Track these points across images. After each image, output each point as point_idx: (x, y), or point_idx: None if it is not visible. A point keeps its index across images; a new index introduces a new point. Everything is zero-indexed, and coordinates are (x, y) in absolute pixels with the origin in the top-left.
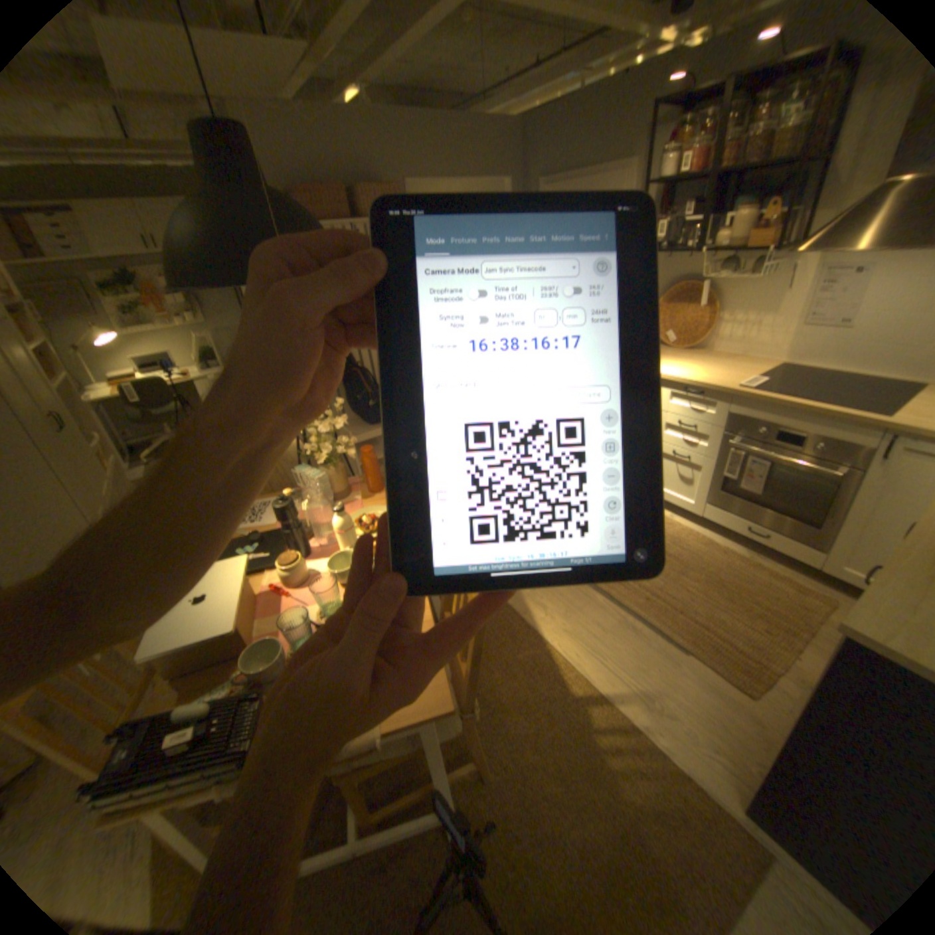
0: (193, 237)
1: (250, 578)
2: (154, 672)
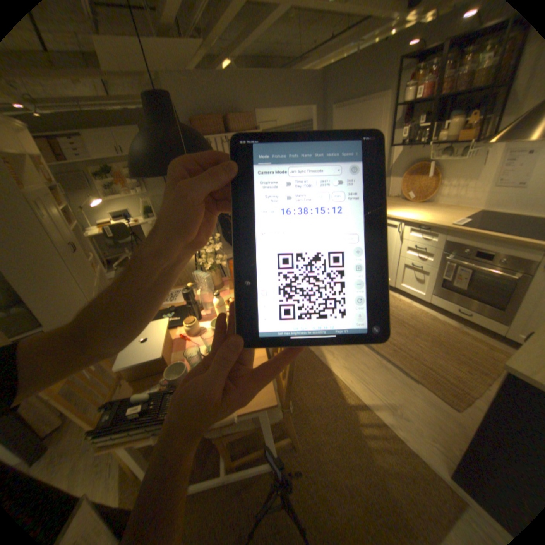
0: (143, 150)
1: (169, 330)
2: (121, 378)
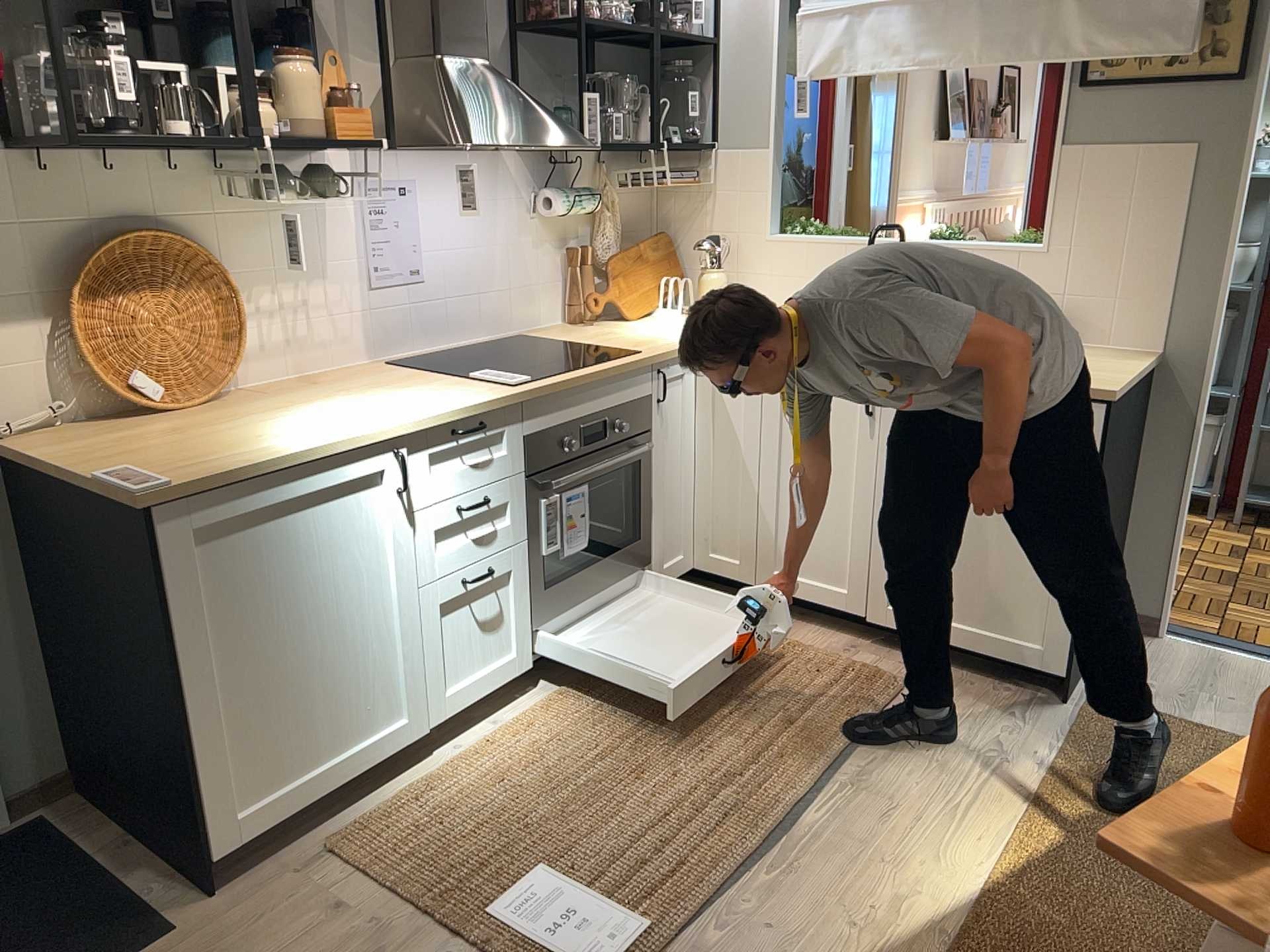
0: None
1: None
2: None
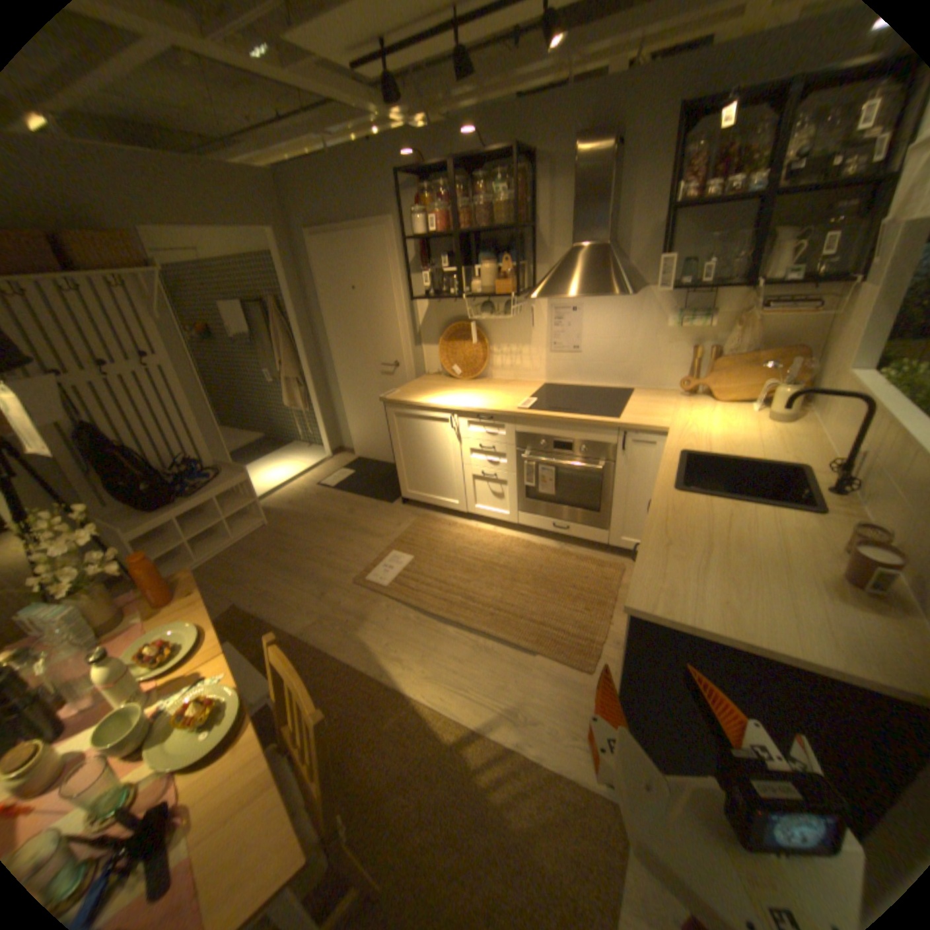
0: None
1: None
2: None
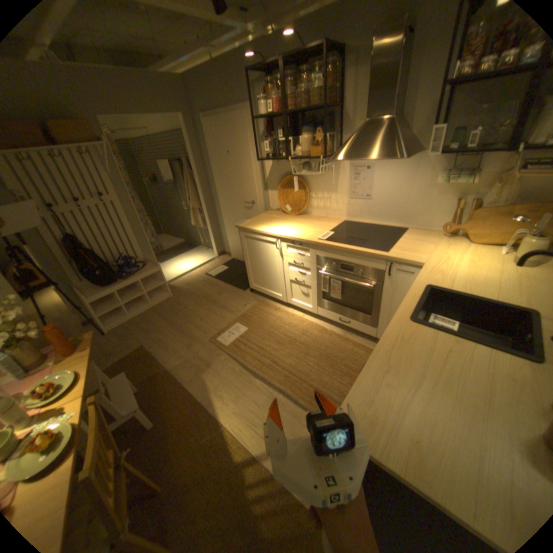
0: None
1: None
2: None
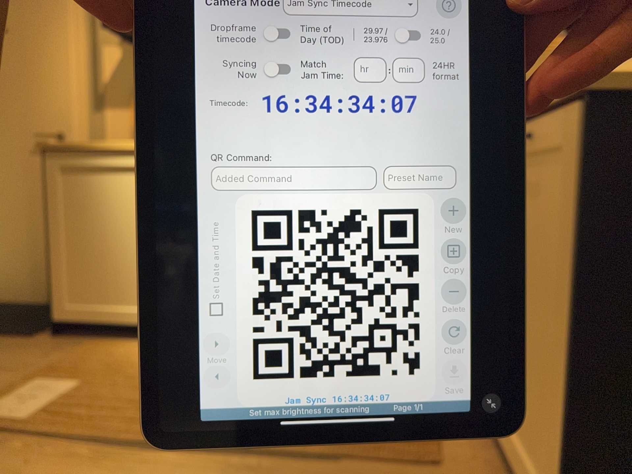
0: None
1: None
2: None
